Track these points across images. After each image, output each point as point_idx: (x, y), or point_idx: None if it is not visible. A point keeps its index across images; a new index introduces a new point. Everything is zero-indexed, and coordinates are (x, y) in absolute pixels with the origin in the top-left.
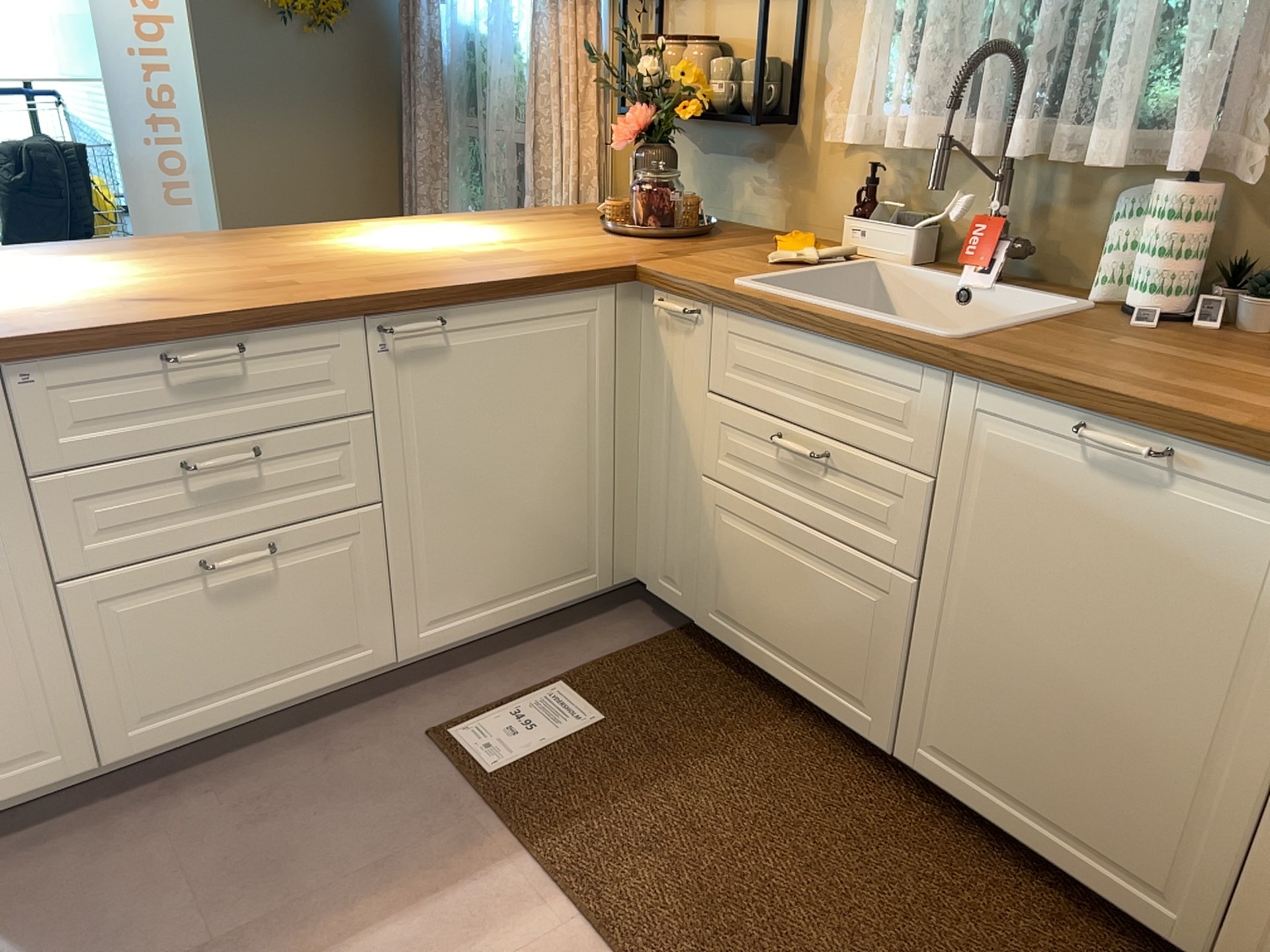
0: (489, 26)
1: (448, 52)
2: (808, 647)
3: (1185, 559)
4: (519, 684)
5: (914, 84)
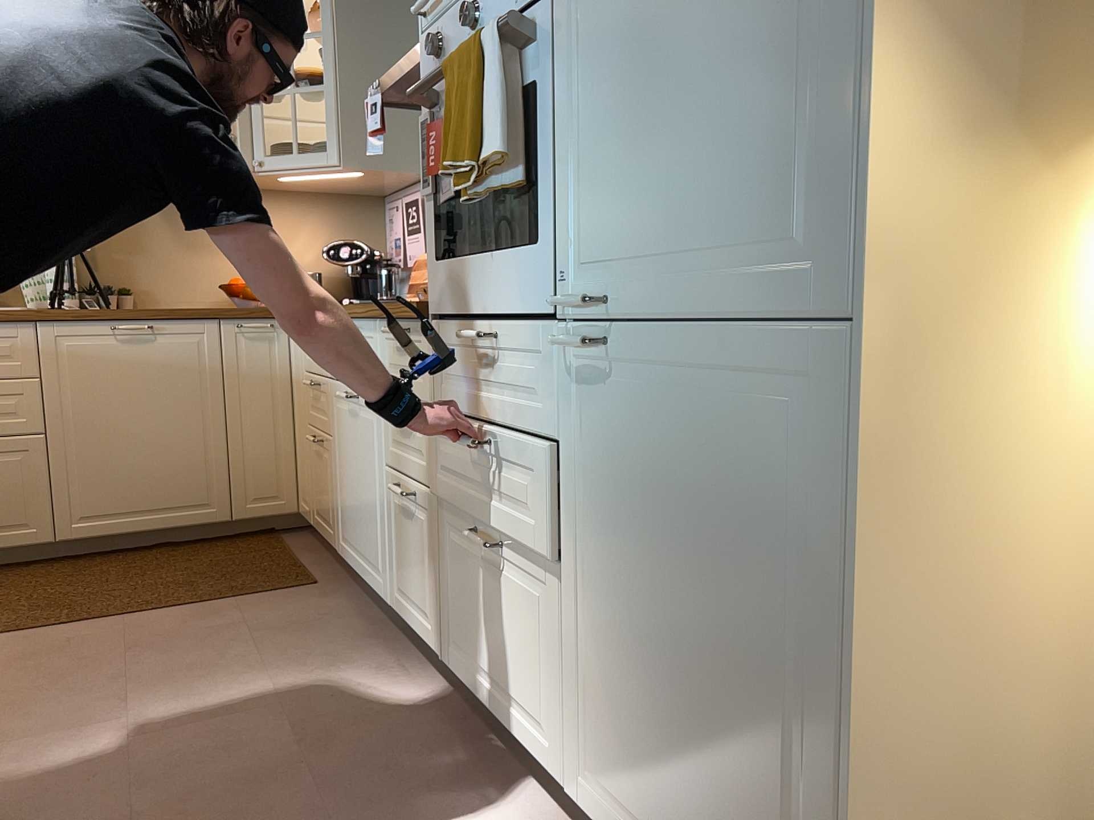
0: None
1: None
2: None
3: (170, 364)
4: None
5: None
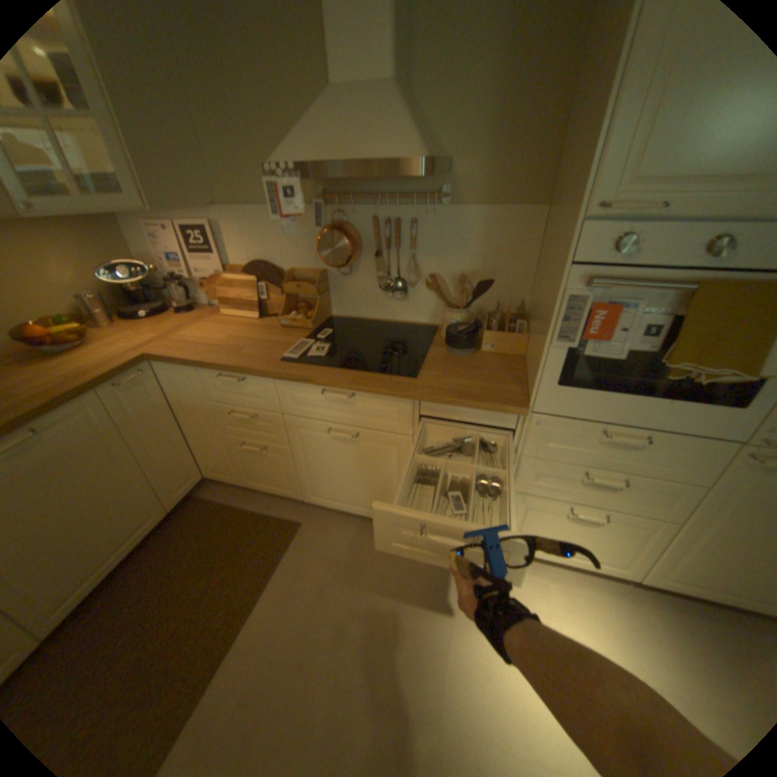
0: None
1: None
2: None
3: (69, 449)
4: None
5: None
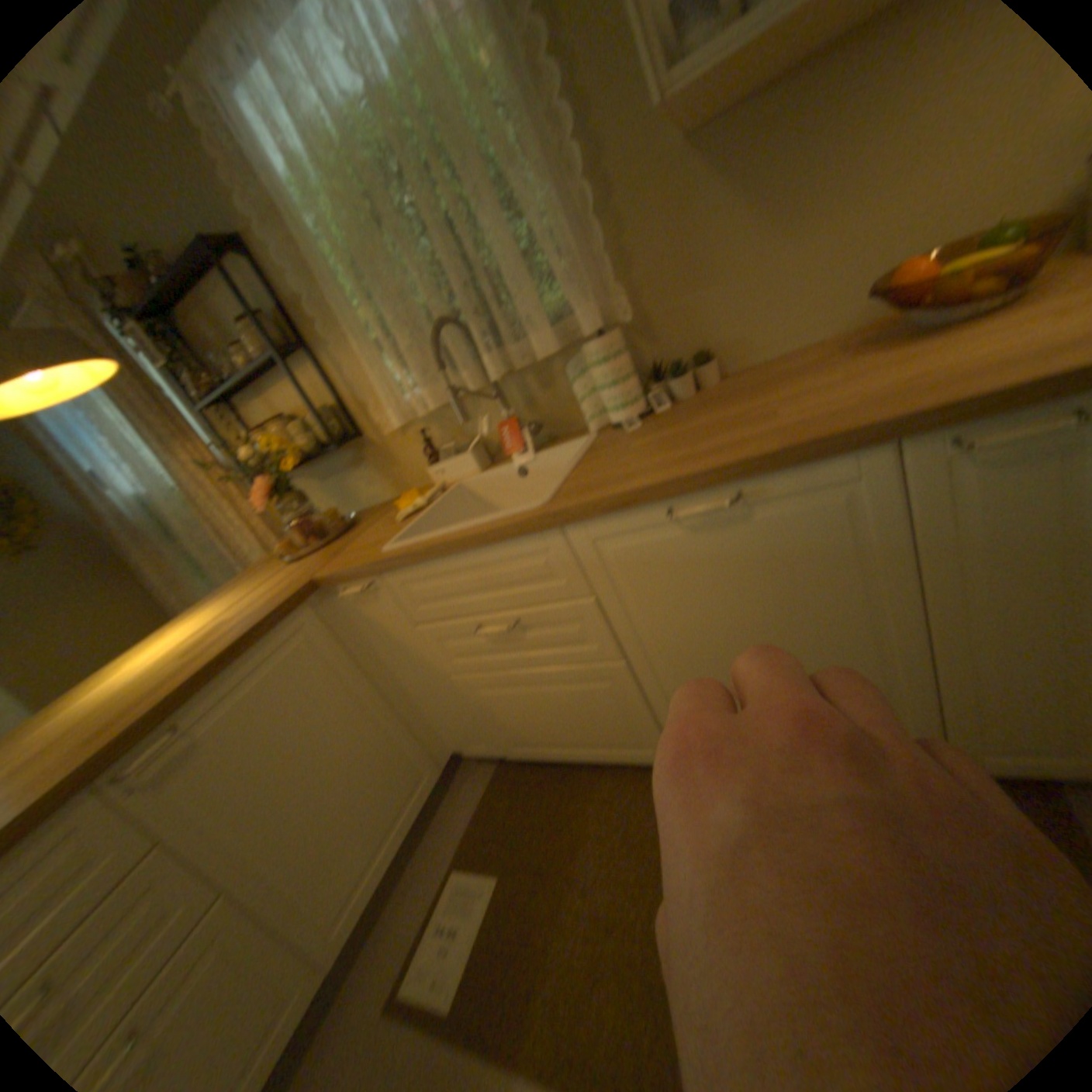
0: (141, 488)
1: (128, 516)
2: (584, 738)
3: (790, 556)
4: (425, 903)
5: (411, 375)
